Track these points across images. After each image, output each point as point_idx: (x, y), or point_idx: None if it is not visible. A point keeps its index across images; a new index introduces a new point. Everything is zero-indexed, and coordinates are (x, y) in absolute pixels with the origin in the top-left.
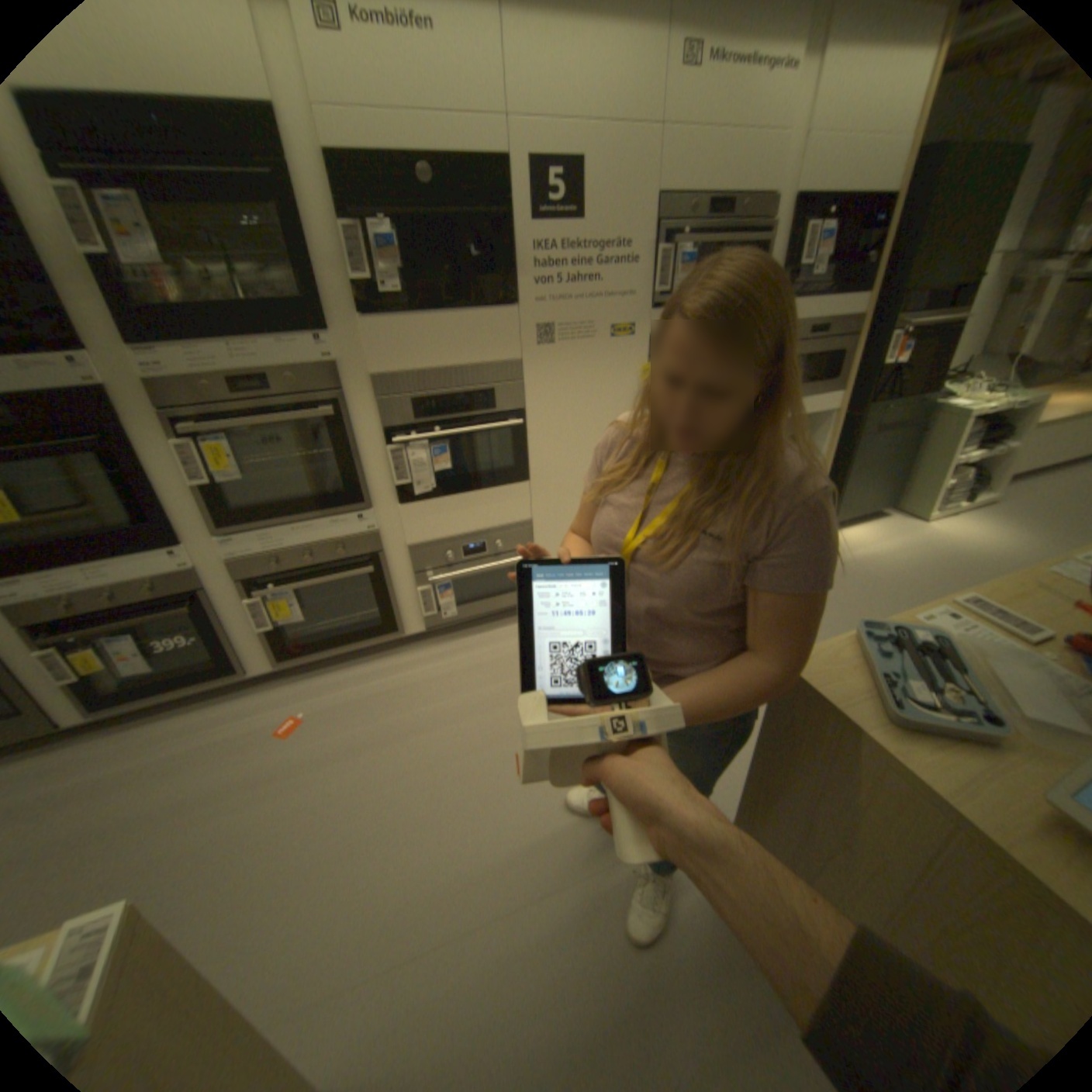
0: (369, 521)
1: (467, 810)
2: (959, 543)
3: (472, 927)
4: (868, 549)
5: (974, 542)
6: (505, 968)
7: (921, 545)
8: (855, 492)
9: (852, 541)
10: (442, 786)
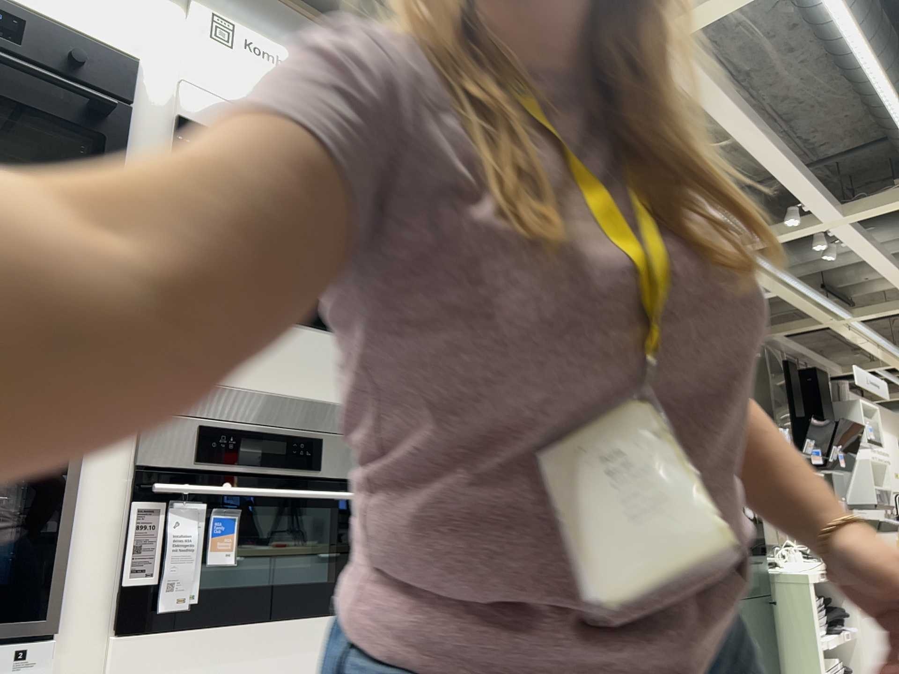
0: (36, 672)
1: None
2: None
3: None
4: None
5: None
6: None
7: None
8: None
9: None
10: None
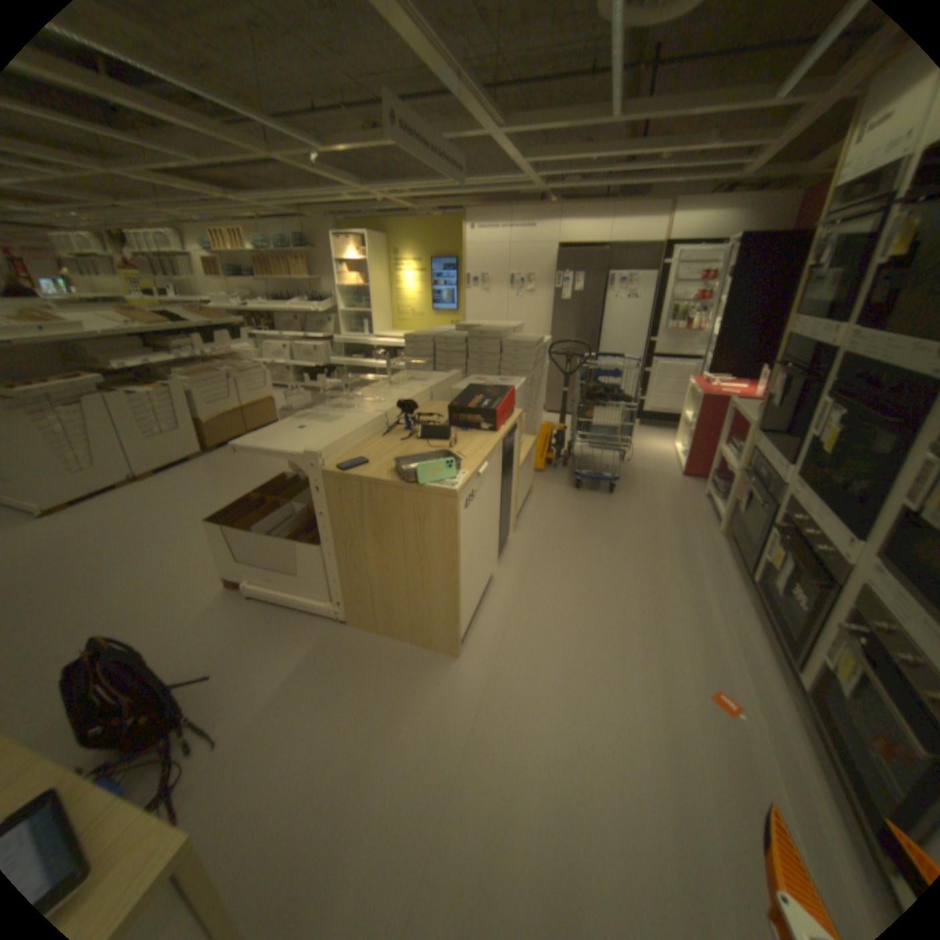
0: None
1: (555, 813)
2: None
3: (466, 759)
4: None
5: None
6: (429, 764)
7: None
8: None
9: None
10: (595, 807)
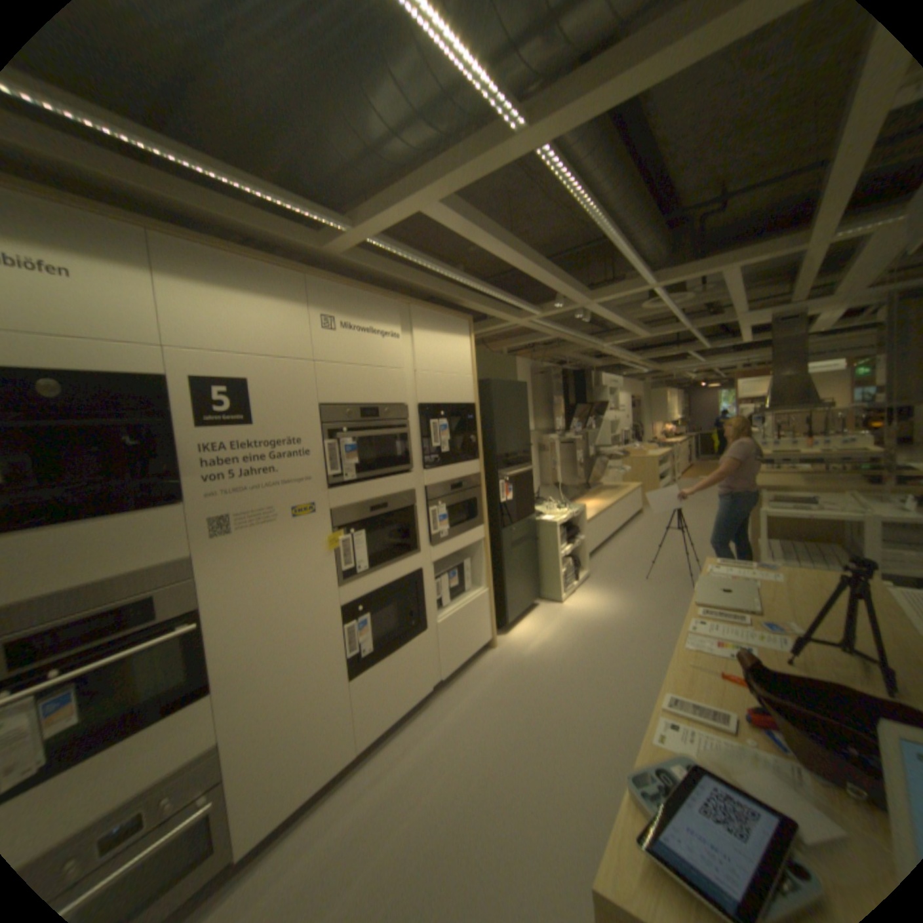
0: None
1: None
2: (586, 614)
3: None
4: (538, 639)
5: (593, 611)
6: None
7: (567, 624)
8: (513, 595)
9: (525, 636)
10: None
